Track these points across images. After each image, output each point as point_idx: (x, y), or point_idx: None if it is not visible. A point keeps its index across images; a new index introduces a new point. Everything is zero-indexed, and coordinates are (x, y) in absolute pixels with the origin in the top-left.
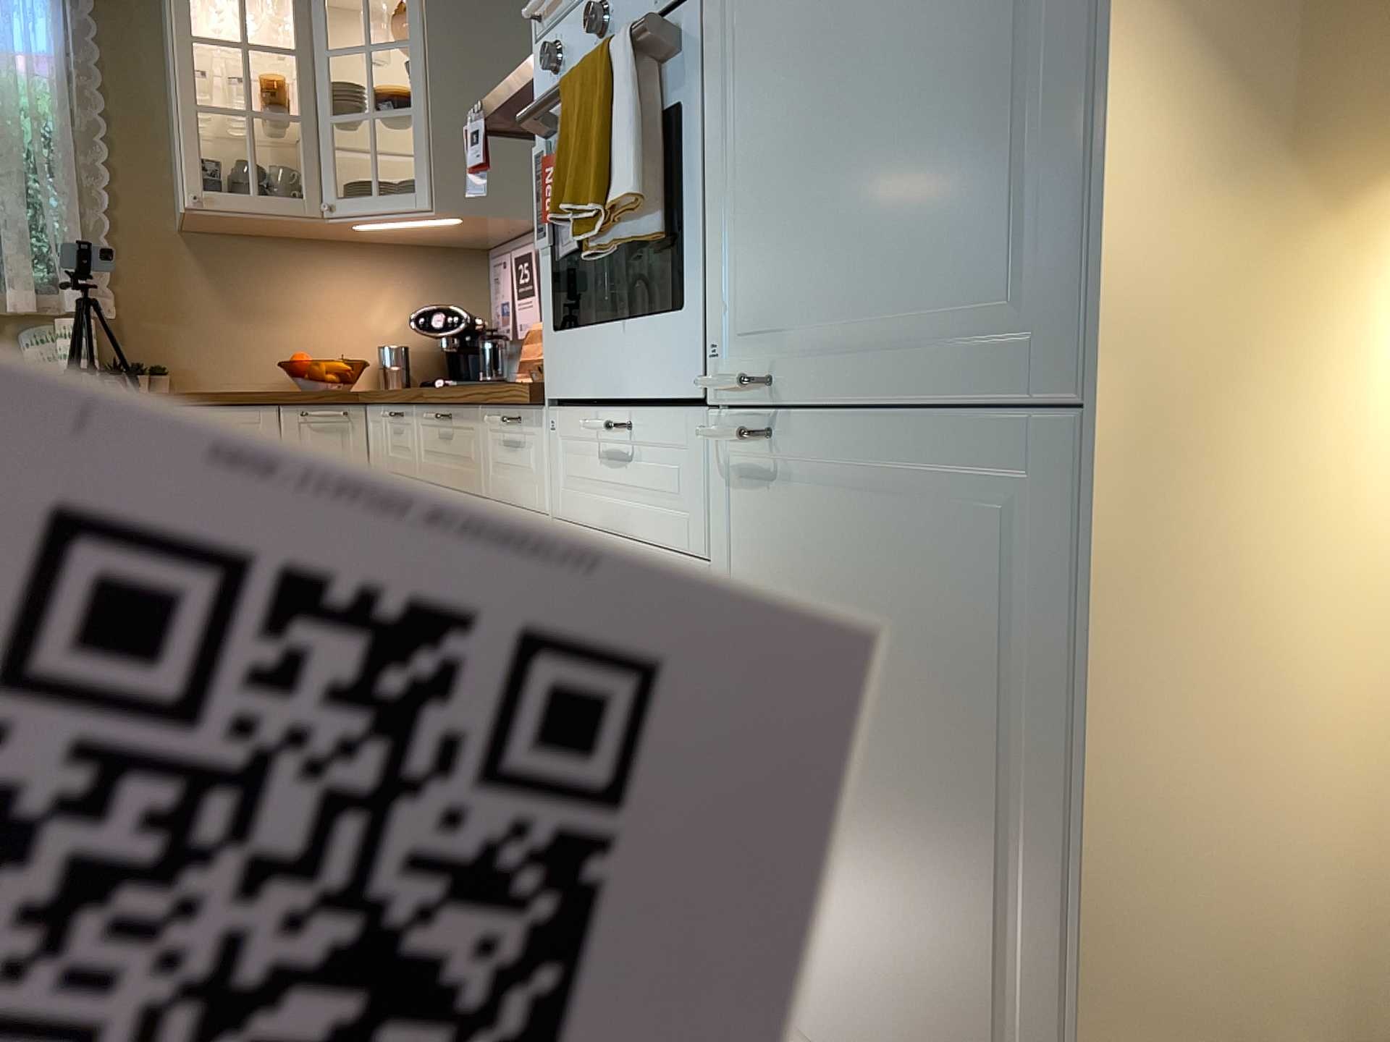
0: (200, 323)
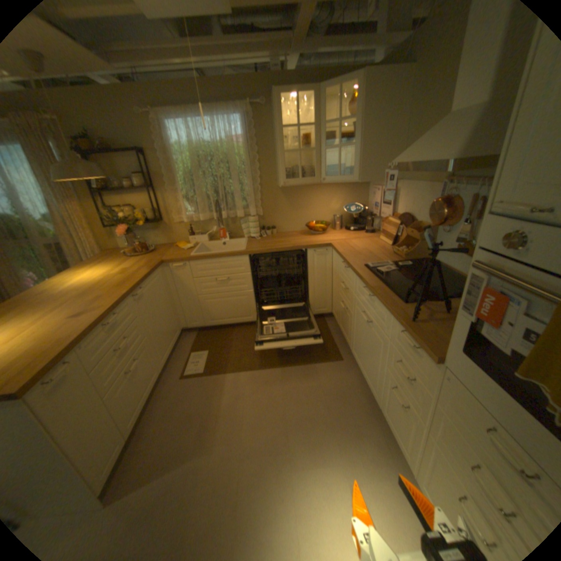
0: (284, 212)
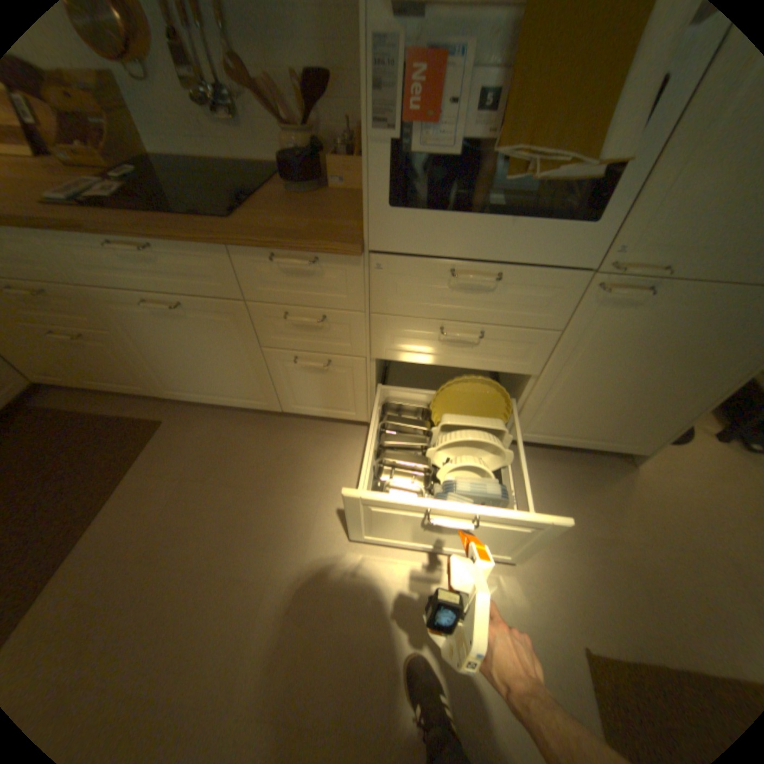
0: None
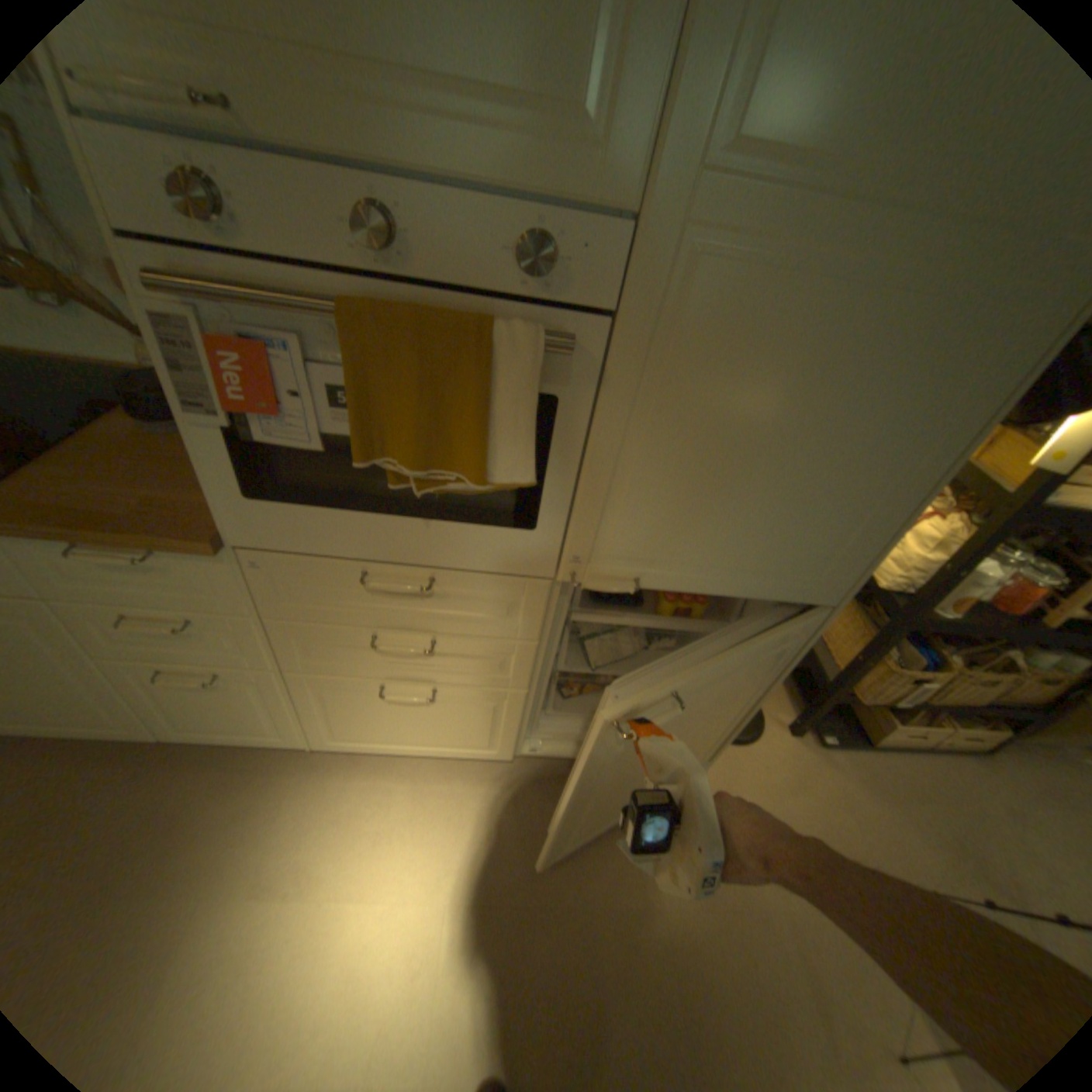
0: None
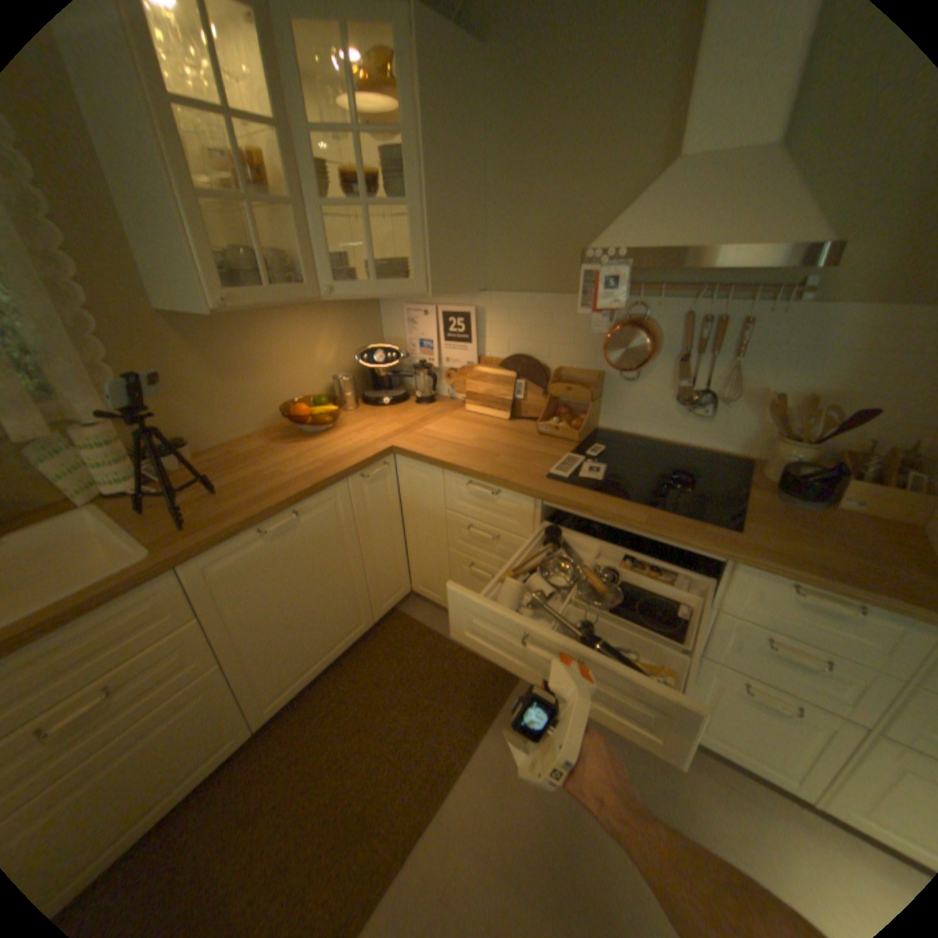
0: (198, 391)
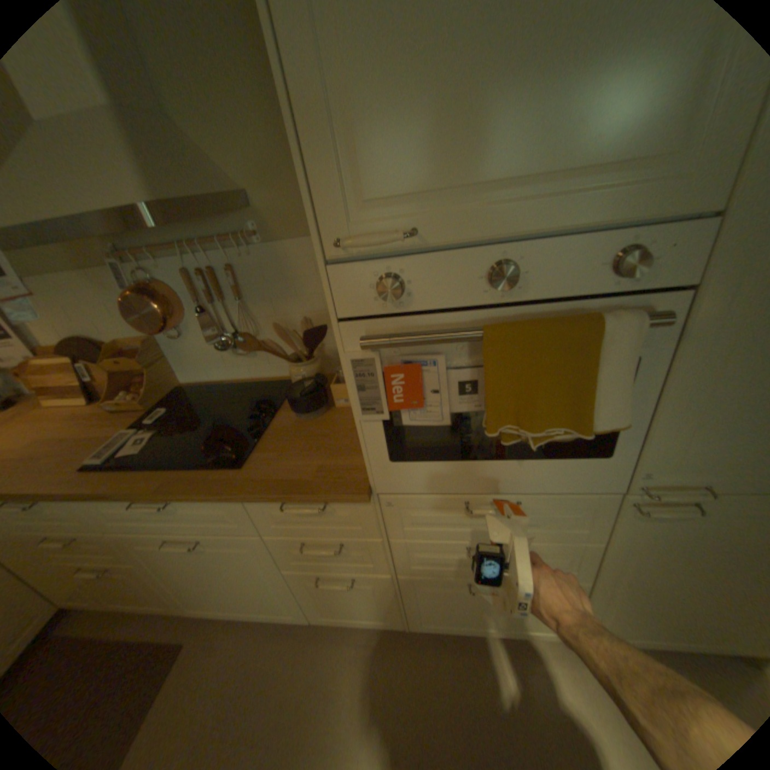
0: None
